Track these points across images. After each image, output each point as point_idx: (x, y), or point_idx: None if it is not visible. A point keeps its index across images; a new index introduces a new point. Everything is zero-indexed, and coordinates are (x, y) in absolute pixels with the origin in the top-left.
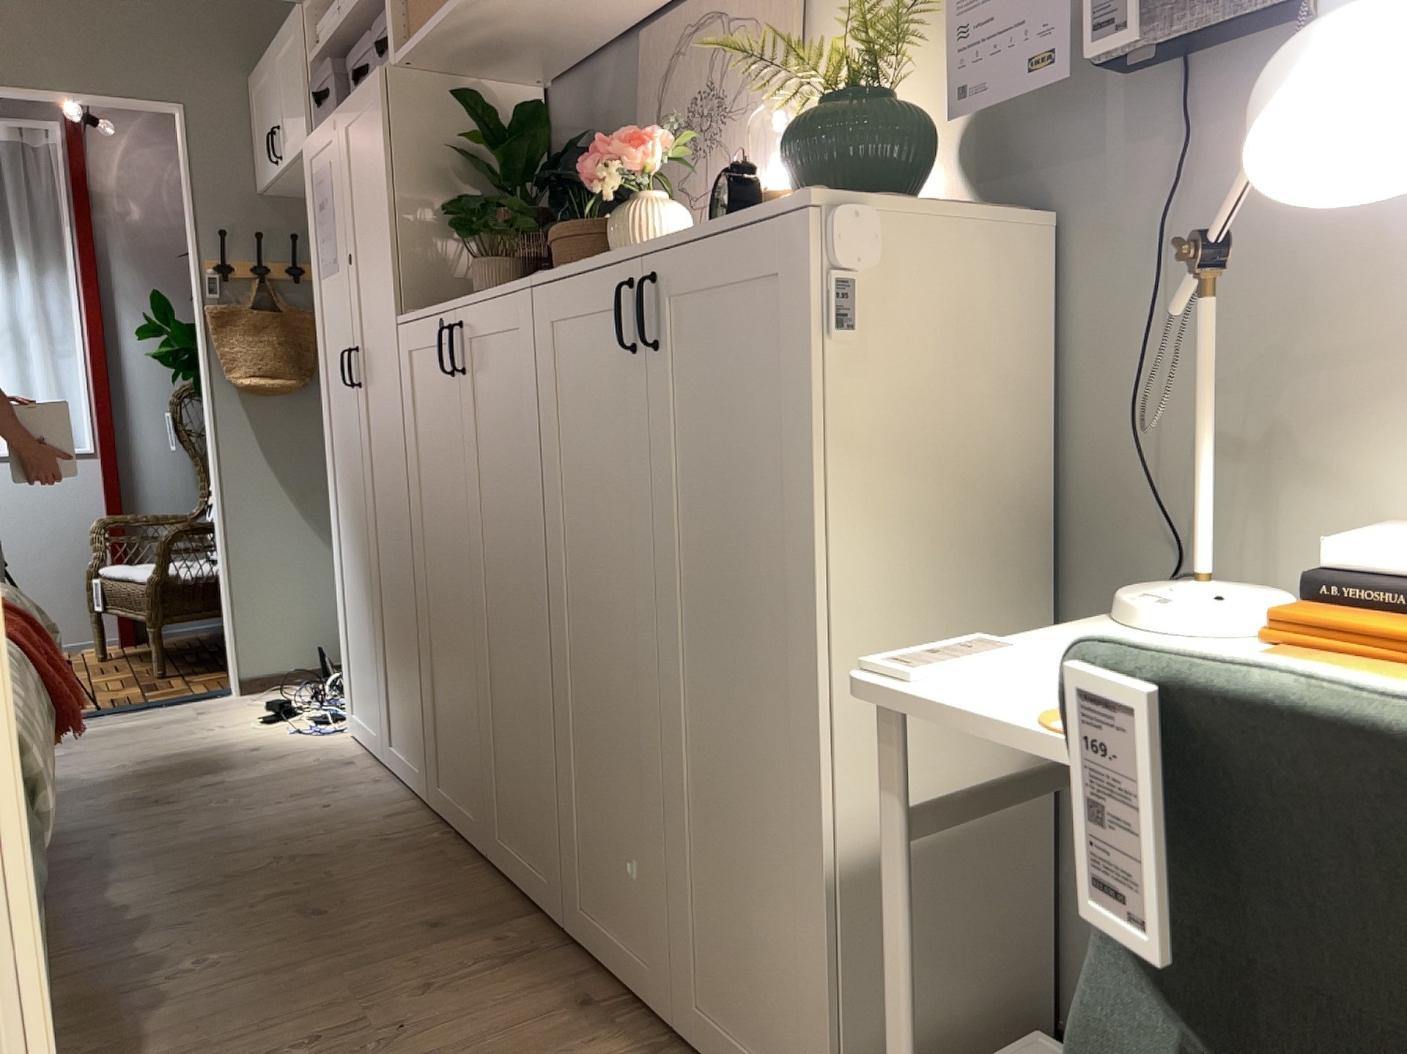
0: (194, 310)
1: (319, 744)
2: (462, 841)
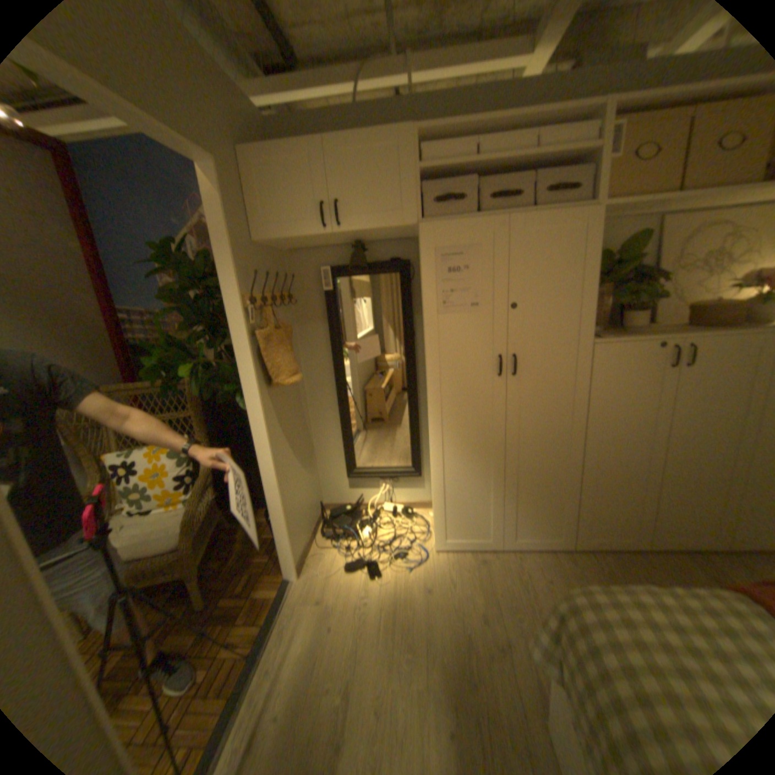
0: (234, 336)
1: (443, 566)
2: (621, 553)
